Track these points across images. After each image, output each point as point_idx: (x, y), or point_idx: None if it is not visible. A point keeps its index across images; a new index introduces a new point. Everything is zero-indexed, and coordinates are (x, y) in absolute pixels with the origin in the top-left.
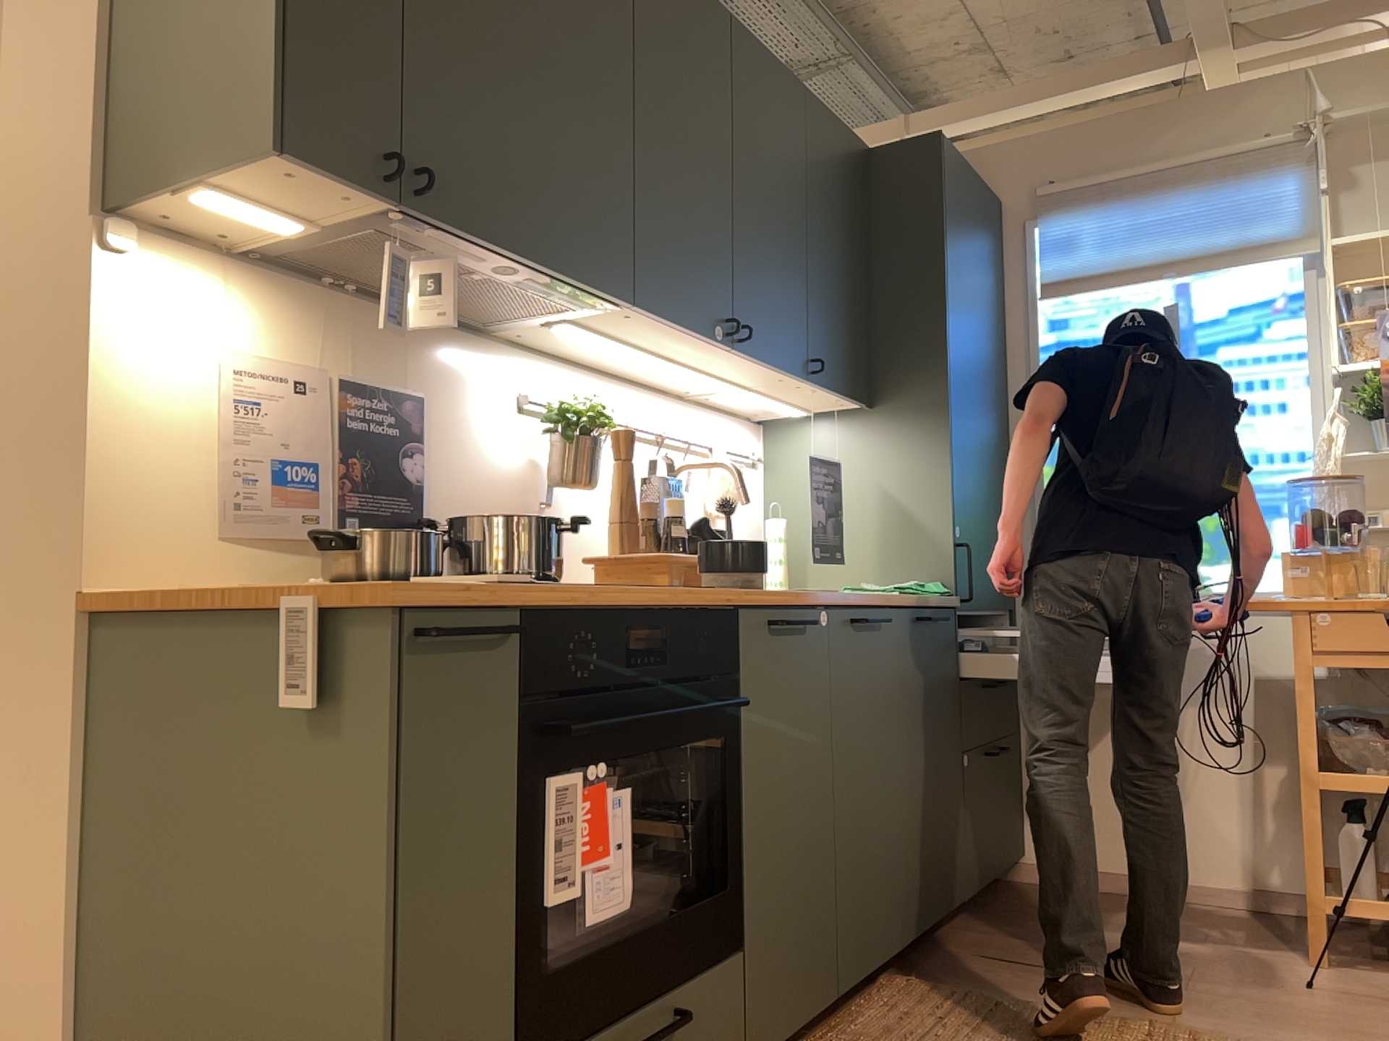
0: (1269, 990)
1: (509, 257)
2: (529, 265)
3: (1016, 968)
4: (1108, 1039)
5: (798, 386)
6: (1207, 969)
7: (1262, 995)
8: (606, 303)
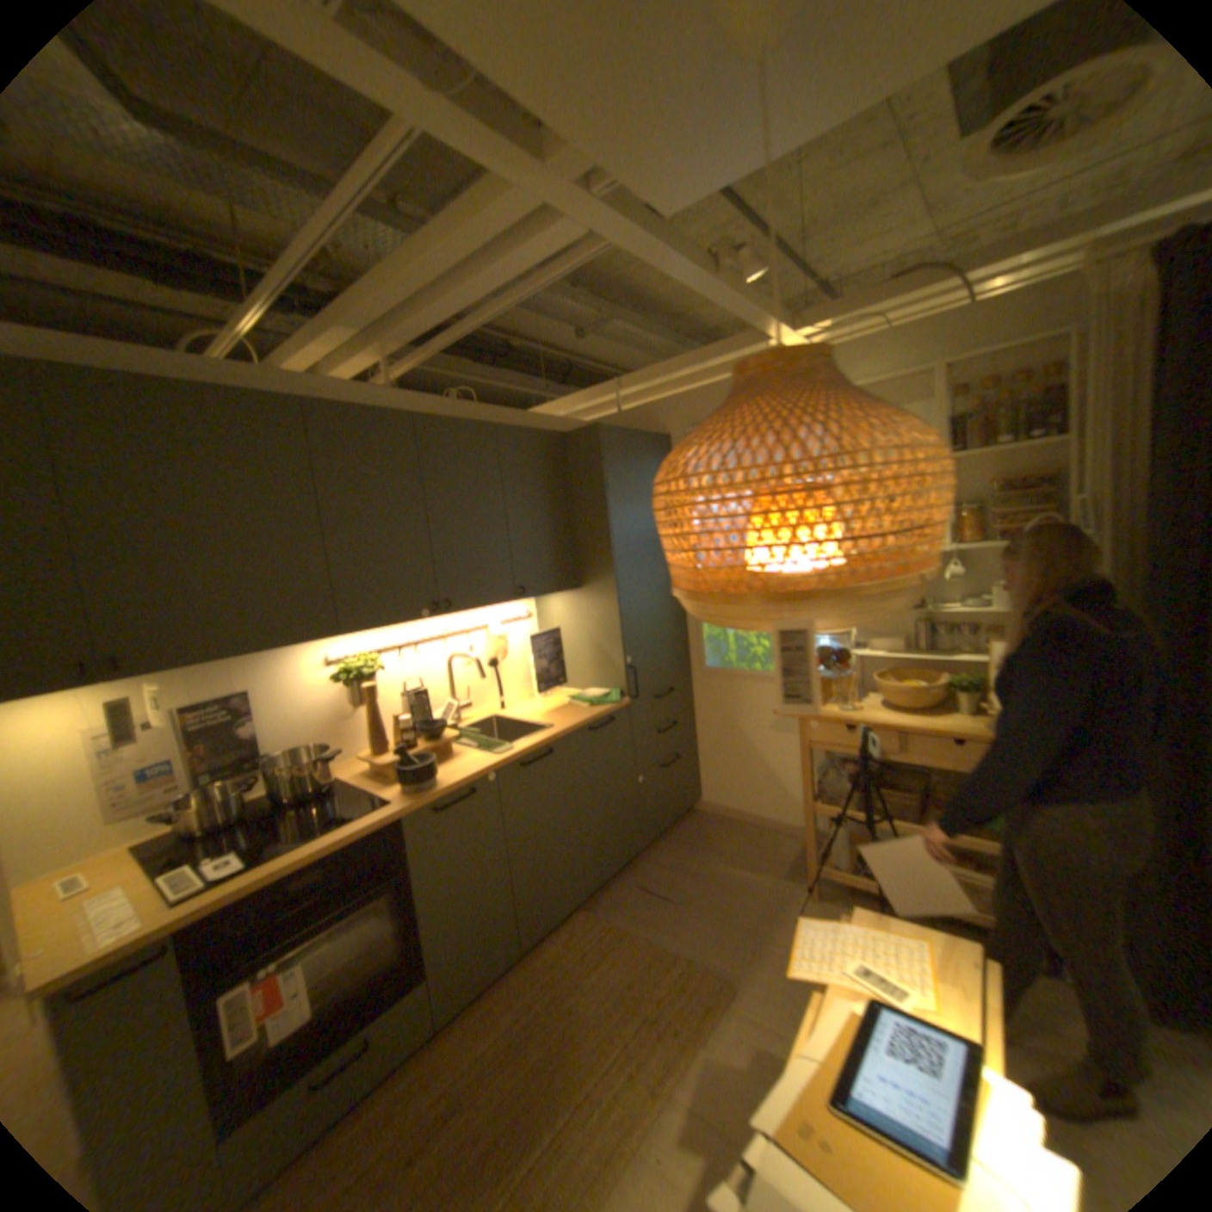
0: (772, 927)
1: (220, 660)
2: (239, 656)
3: (651, 902)
4: (657, 979)
5: (517, 600)
6: (750, 904)
7: (765, 933)
8: (325, 637)
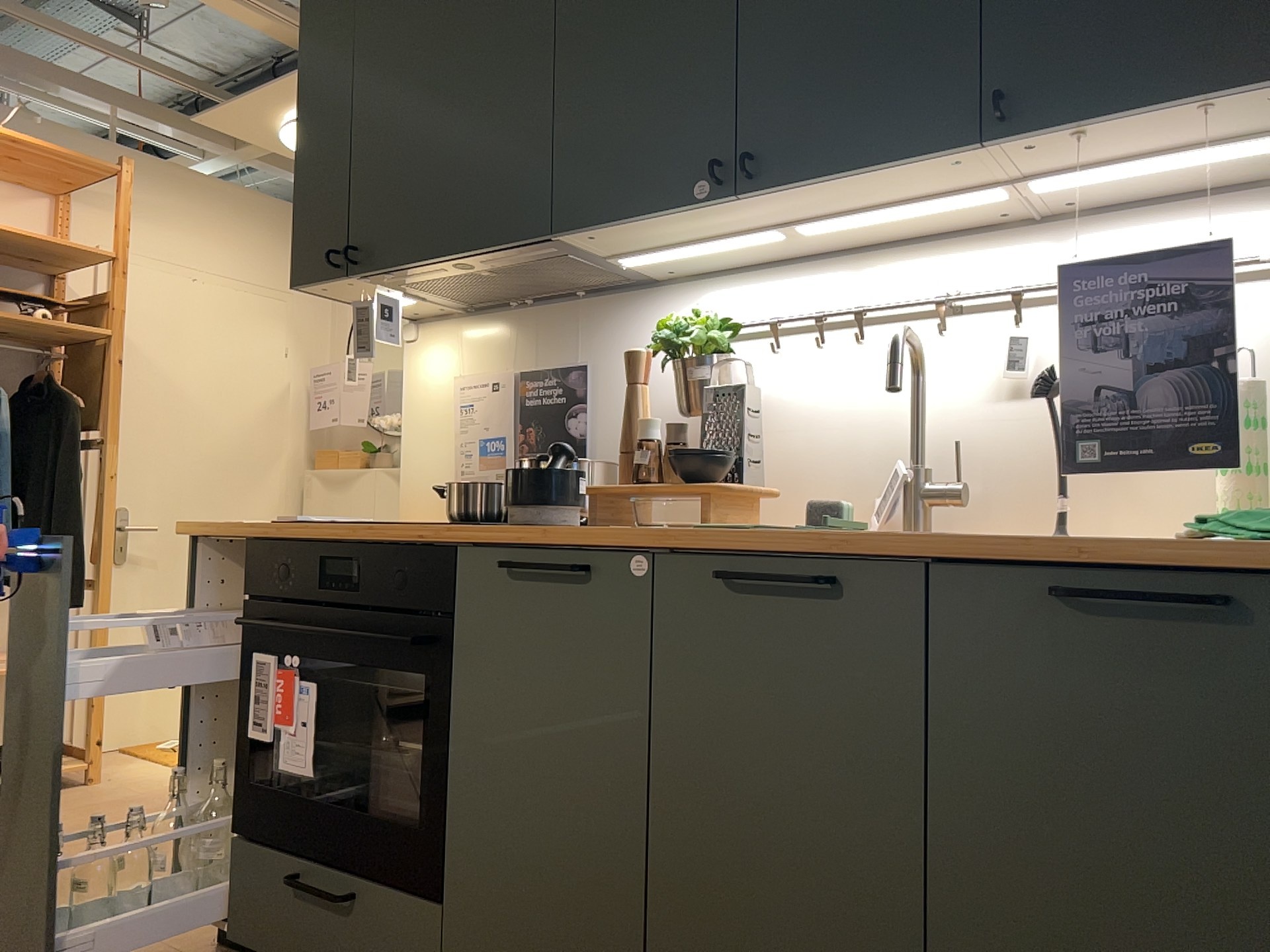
0: None
1: (437, 263)
2: (452, 259)
3: None
4: None
5: (1040, 149)
6: None
7: None
8: (560, 240)
